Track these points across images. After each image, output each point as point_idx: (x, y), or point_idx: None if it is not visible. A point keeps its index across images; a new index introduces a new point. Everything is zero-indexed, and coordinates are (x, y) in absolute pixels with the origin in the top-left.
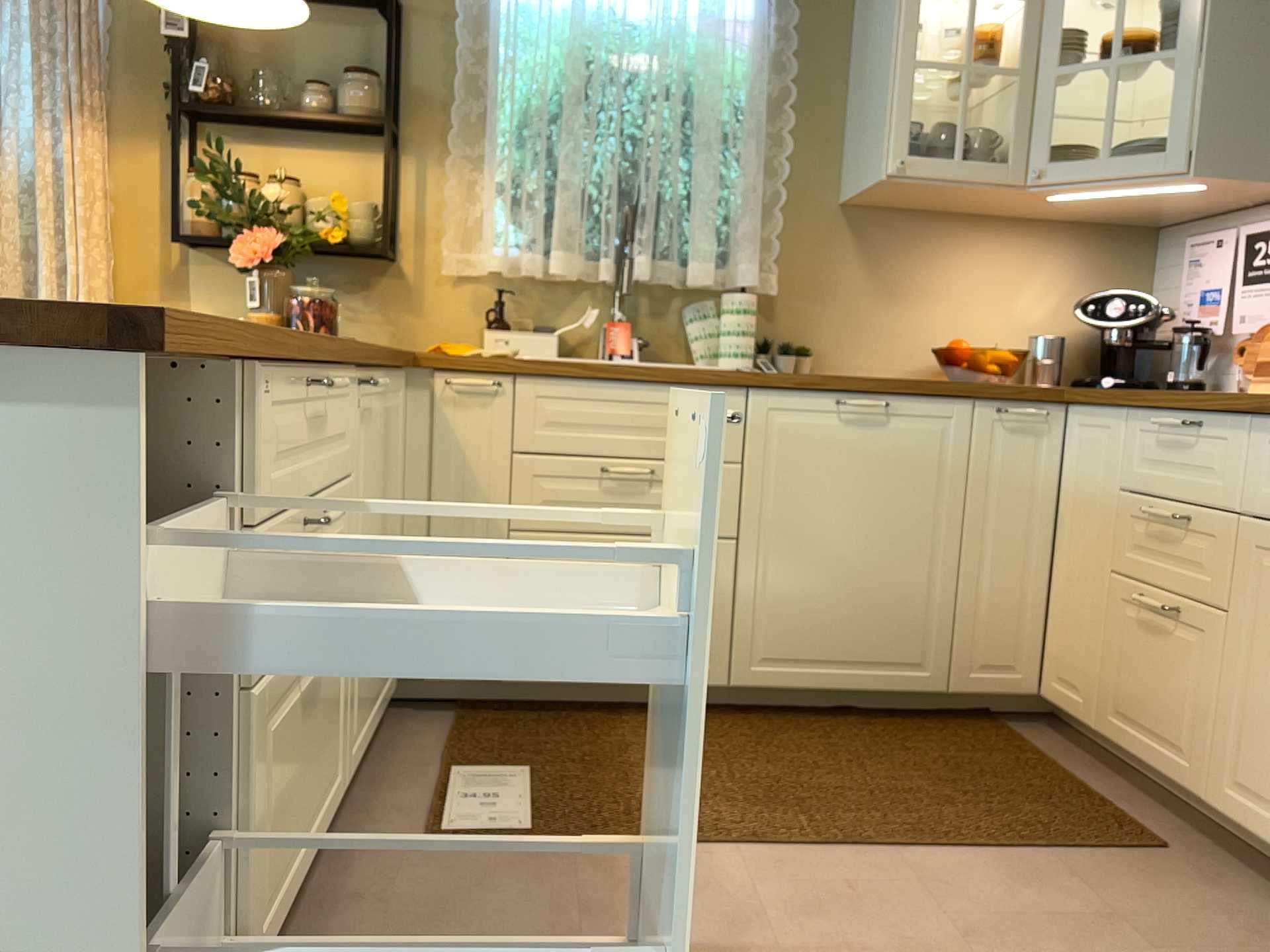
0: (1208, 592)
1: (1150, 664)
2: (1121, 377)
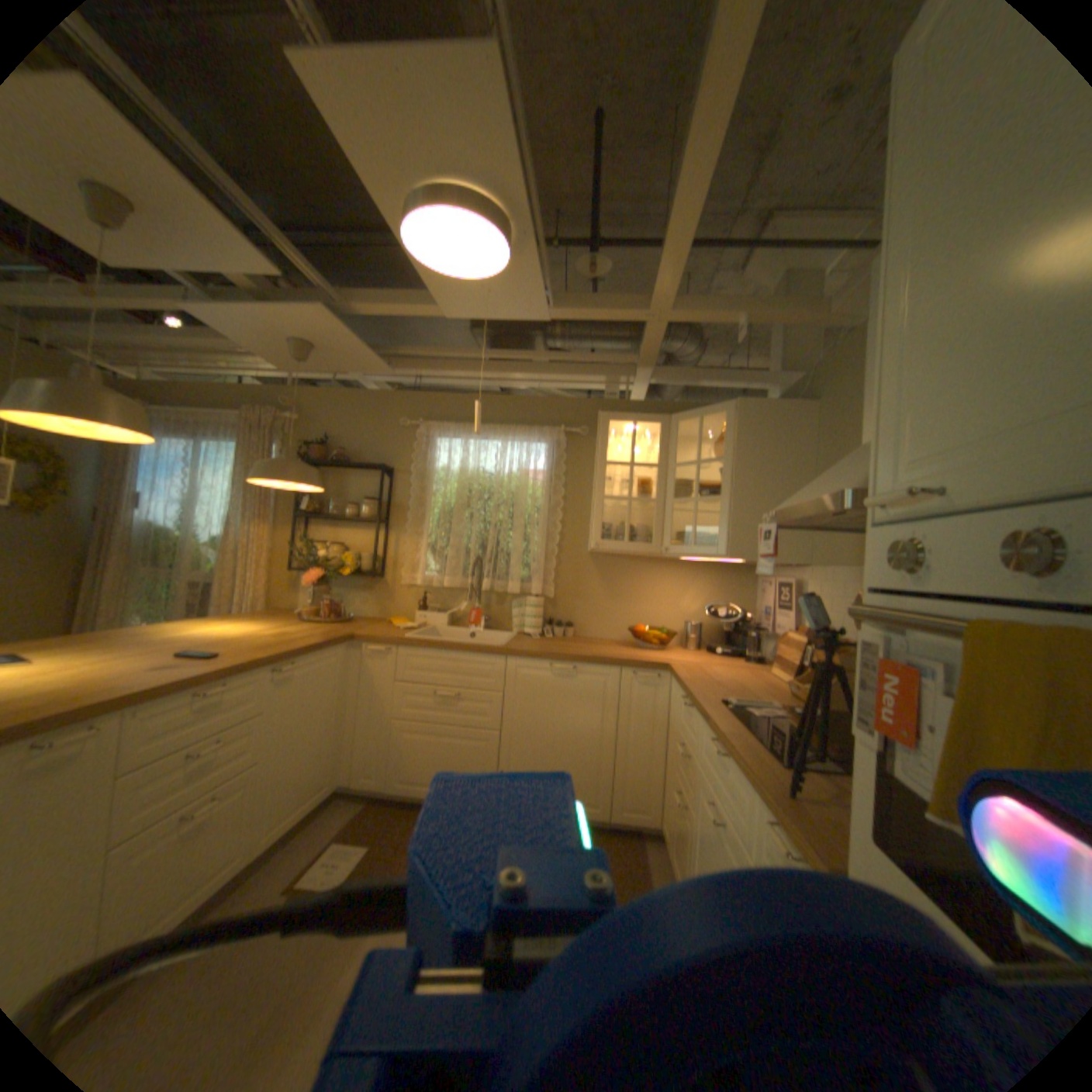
0: (691, 802)
1: (680, 833)
2: (725, 650)
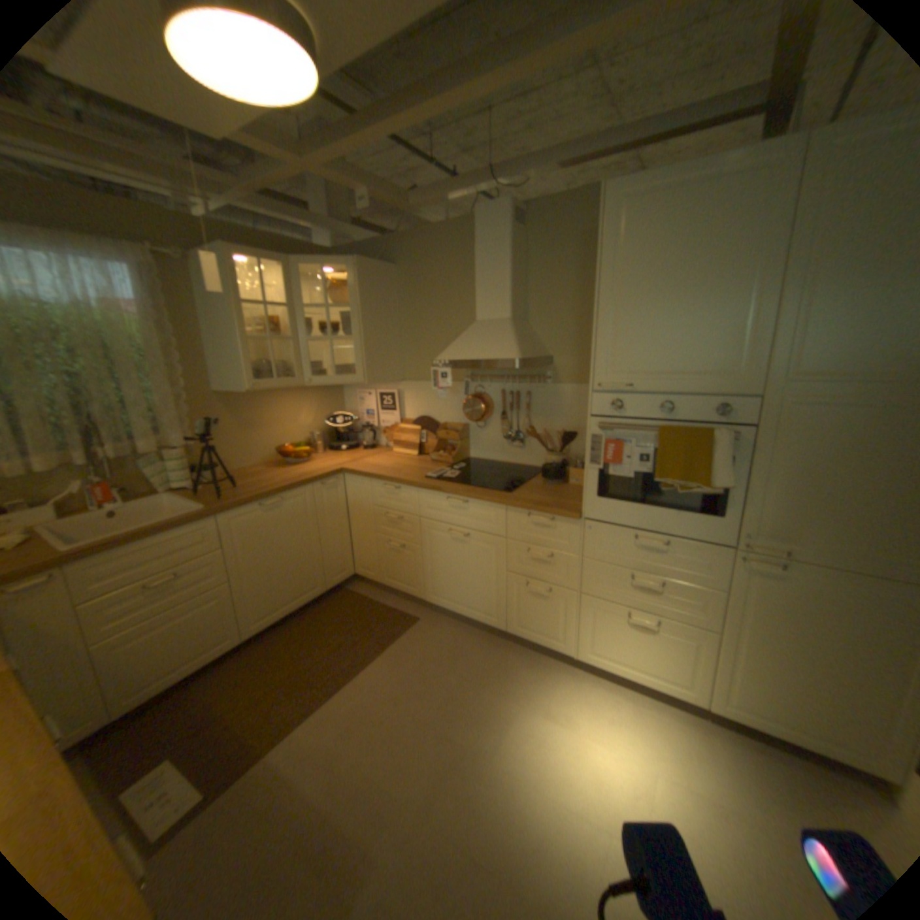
0: (411, 539)
1: (395, 561)
2: (345, 445)
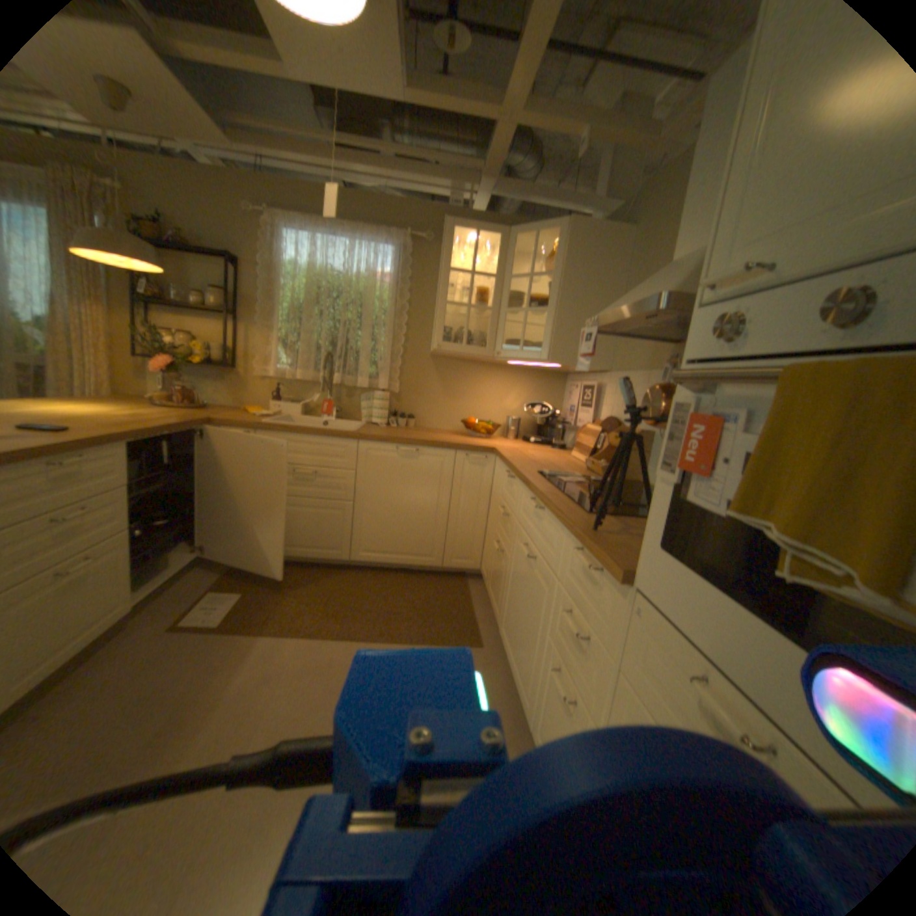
0: (507, 546)
1: (496, 569)
2: (537, 439)
